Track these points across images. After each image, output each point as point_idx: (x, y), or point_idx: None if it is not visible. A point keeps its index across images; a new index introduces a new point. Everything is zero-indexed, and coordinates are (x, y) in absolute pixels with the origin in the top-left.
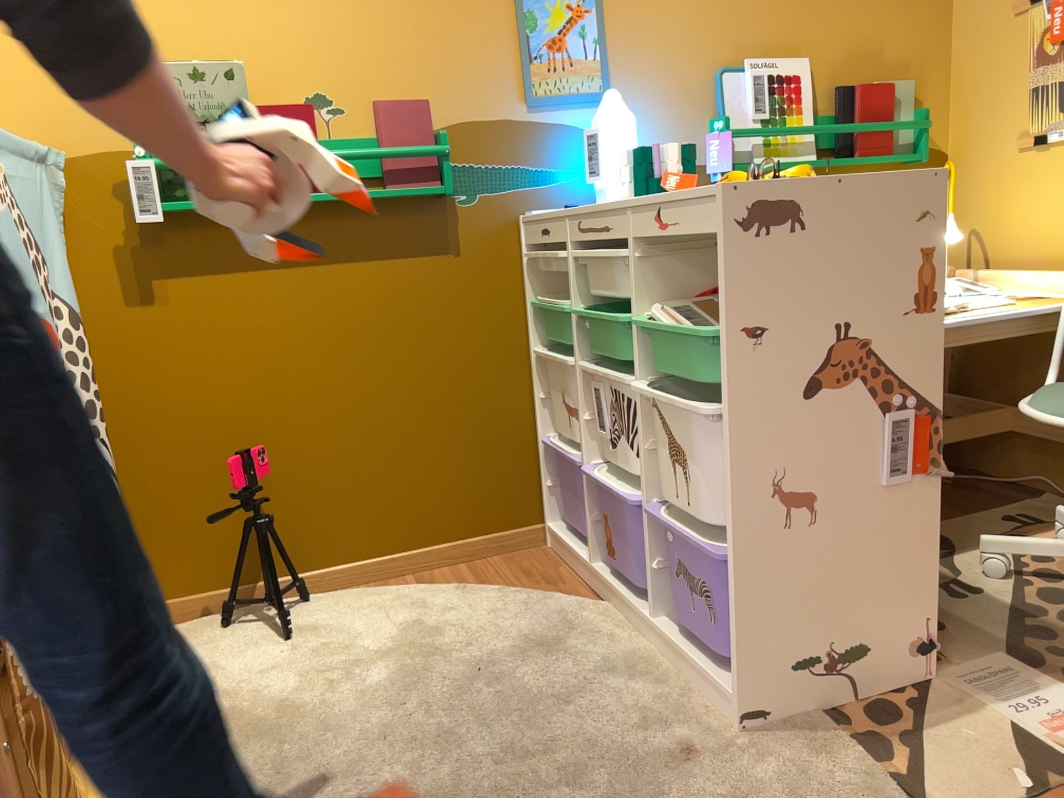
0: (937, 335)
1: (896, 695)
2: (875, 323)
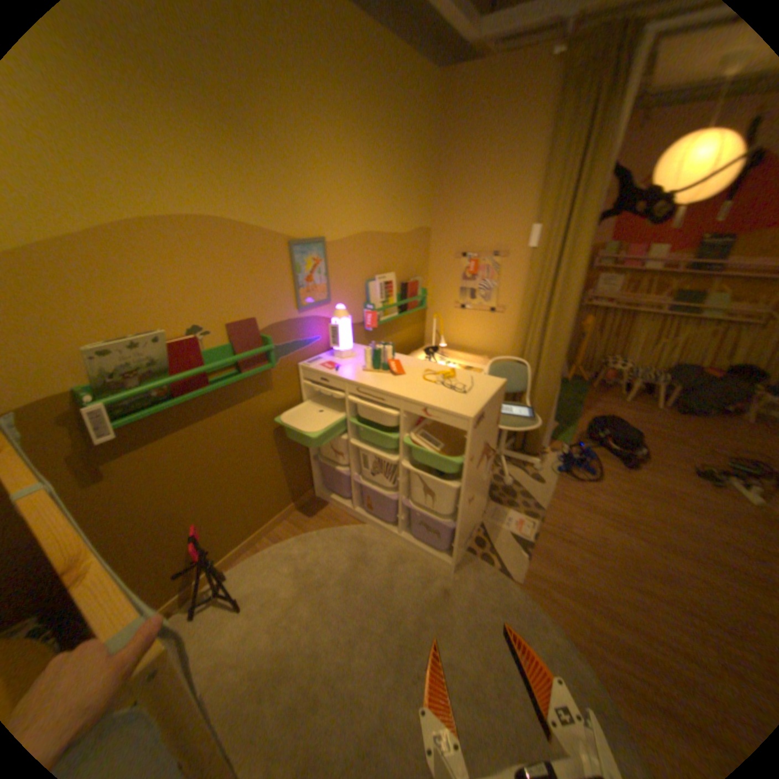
0: (497, 429)
1: (477, 530)
2: (490, 435)
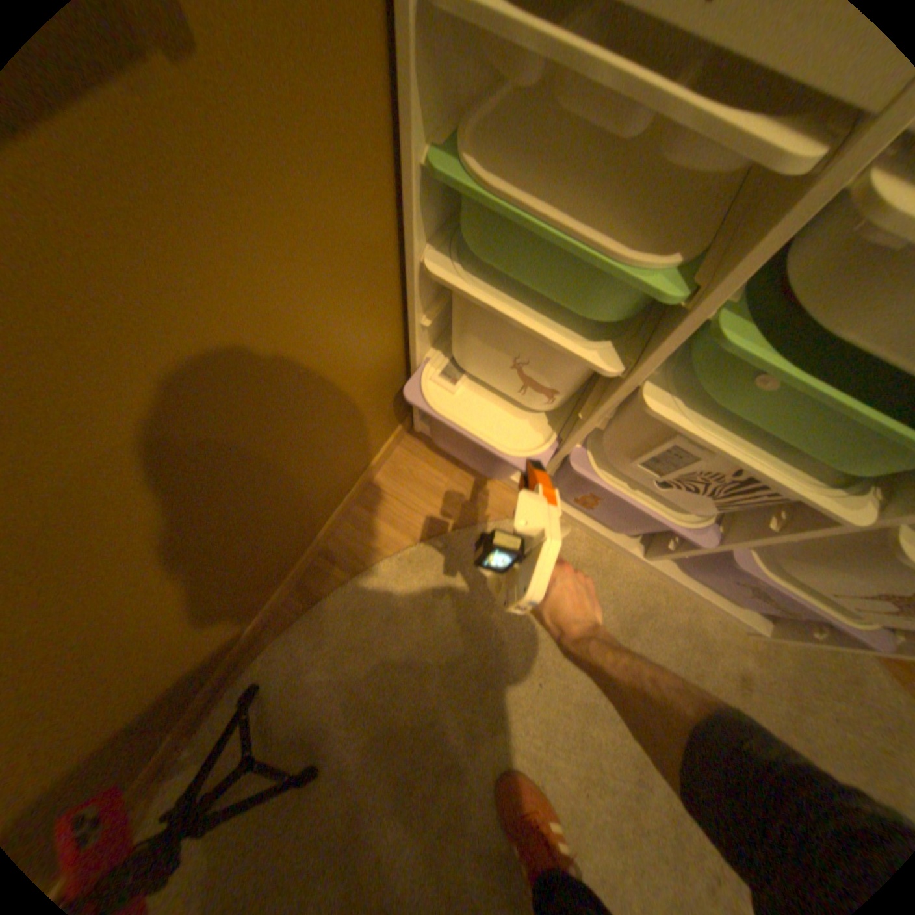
0: None
1: None
2: None
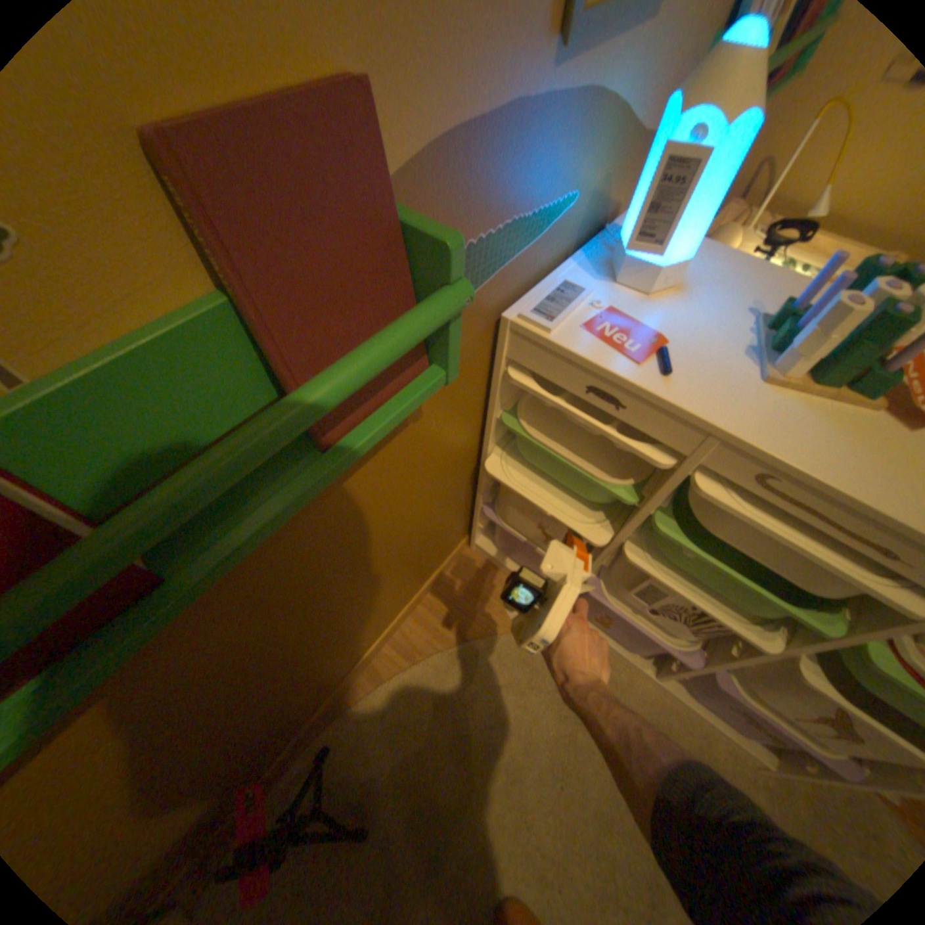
0: None
1: None
2: None
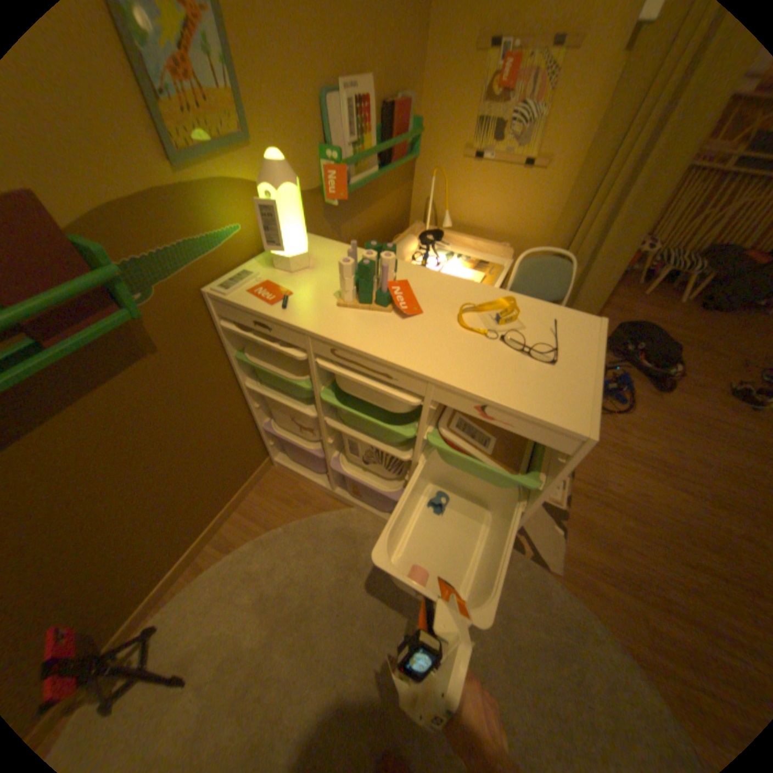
0: None
1: None
2: None
